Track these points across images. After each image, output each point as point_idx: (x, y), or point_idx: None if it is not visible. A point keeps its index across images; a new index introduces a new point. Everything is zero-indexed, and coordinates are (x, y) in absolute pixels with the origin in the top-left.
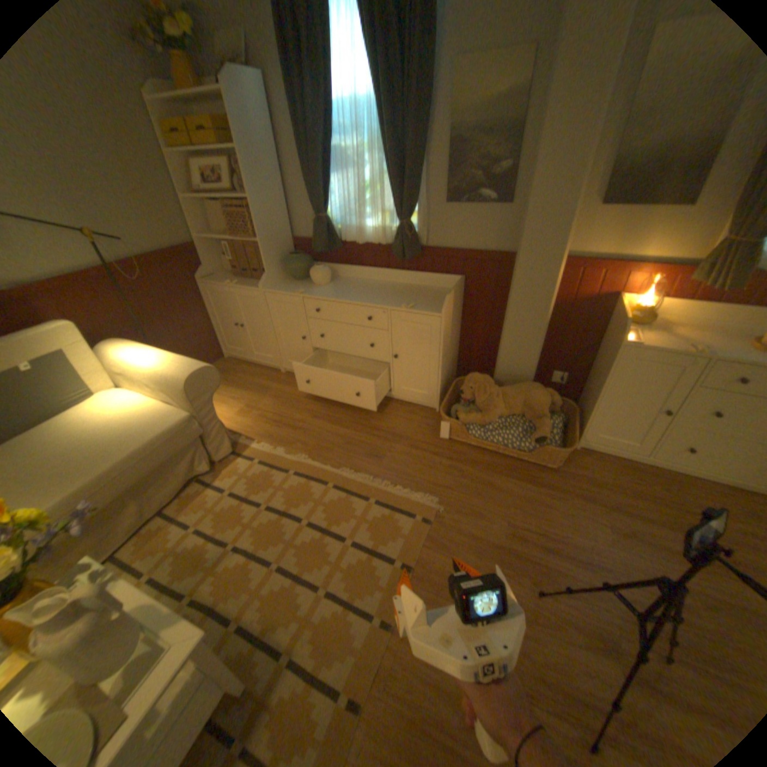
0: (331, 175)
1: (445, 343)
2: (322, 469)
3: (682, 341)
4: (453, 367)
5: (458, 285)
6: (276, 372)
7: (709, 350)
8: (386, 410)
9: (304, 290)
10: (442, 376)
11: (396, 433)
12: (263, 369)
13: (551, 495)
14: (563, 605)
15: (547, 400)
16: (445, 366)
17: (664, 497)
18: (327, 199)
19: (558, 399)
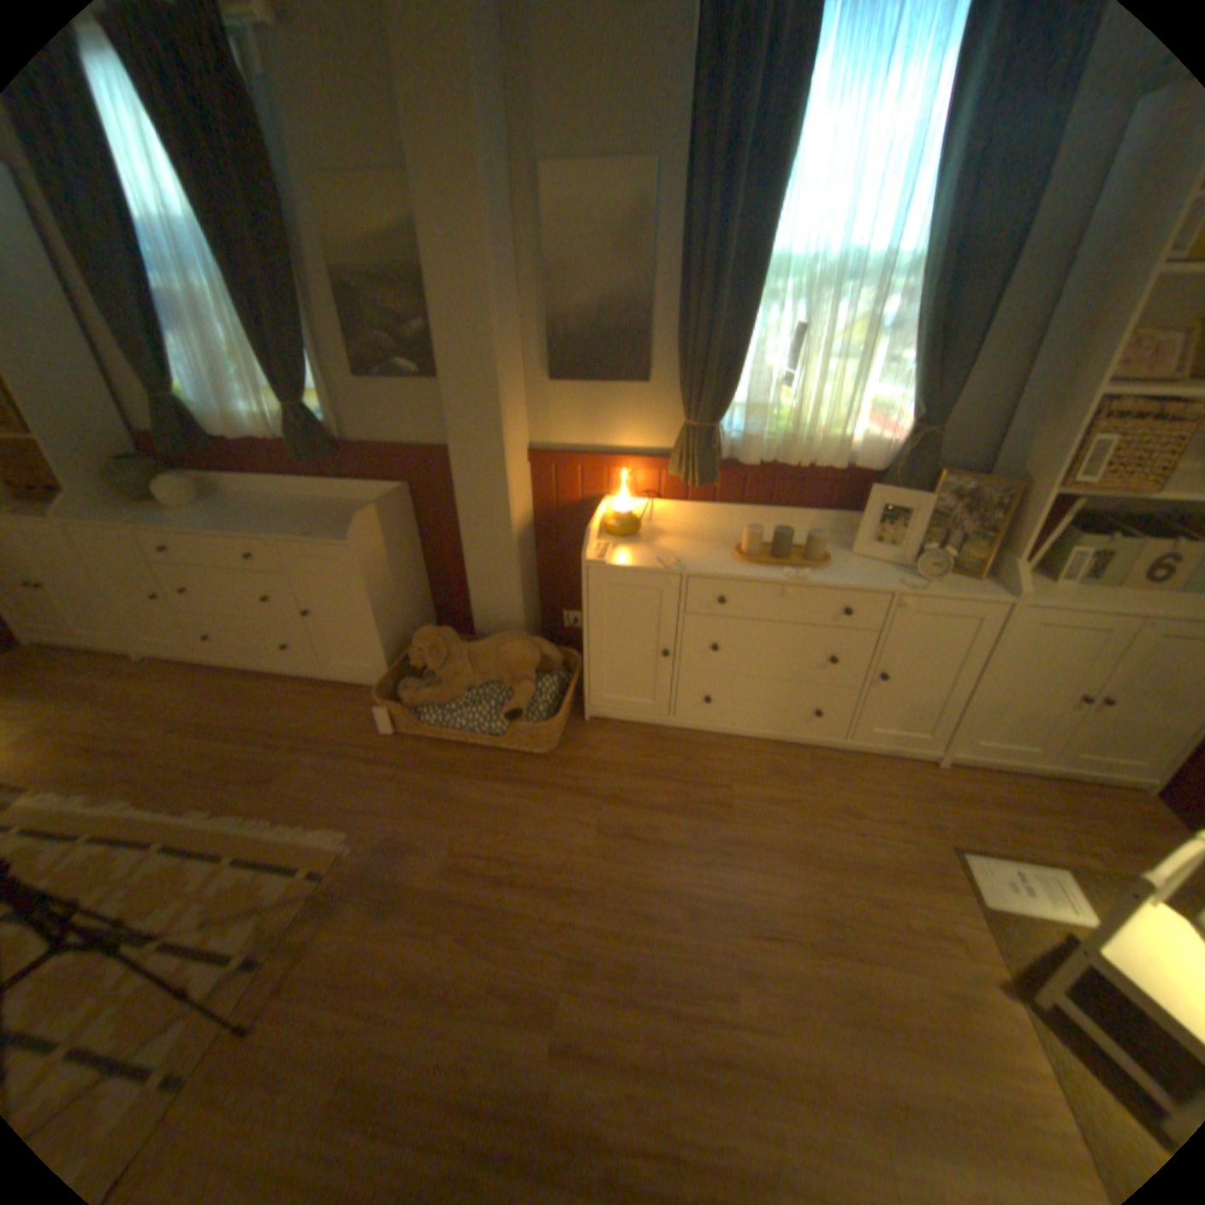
0: (162, 335)
1: (374, 587)
2: (149, 824)
3: (656, 556)
4: (423, 621)
5: (390, 497)
6: (124, 663)
7: (678, 565)
8: (308, 703)
9: (134, 519)
10: (387, 638)
11: (312, 739)
12: (98, 661)
13: (528, 796)
14: (492, 964)
15: (529, 656)
16: (391, 622)
17: (681, 769)
18: (167, 372)
19: (550, 652)
